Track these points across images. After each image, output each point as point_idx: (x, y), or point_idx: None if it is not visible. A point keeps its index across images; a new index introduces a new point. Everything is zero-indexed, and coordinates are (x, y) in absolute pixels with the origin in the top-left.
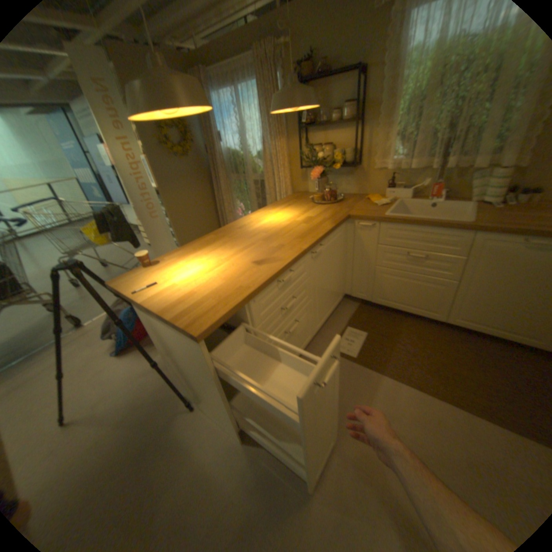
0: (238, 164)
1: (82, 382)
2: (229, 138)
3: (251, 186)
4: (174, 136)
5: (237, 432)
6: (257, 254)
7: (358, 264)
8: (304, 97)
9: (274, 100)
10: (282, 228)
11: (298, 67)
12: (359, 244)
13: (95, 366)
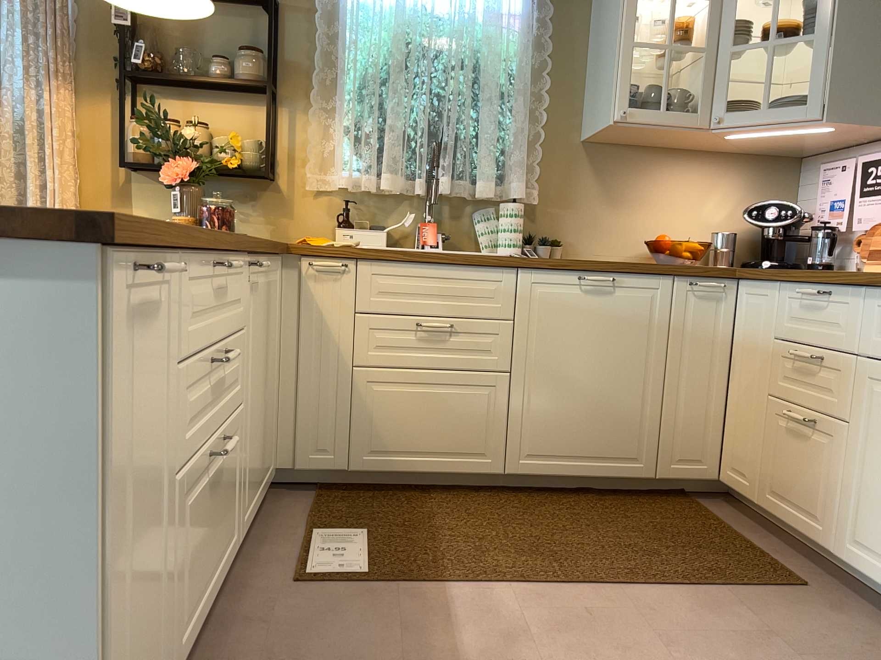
0: None
1: None
2: None
3: None
4: None
5: None
6: None
7: (312, 370)
8: None
9: None
10: None
11: None
12: (313, 316)
13: None
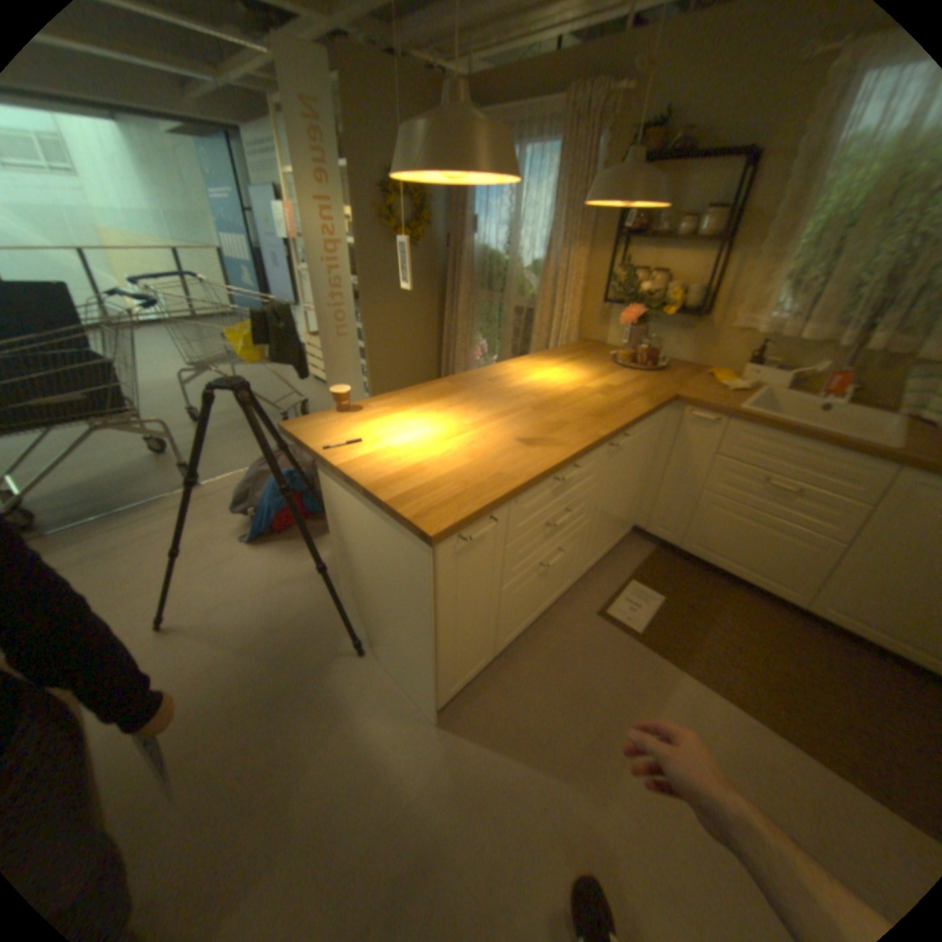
0: (496, 276)
1: (193, 573)
2: (490, 231)
3: (510, 316)
4: (403, 212)
5: (436, 705)
6: (523, 428)
7: (672, 480)
8: (652, 187)
9: (599, 184)
10: (564, 395)
11: (638, 134)
12: (683, 447)
13: (216, 553)
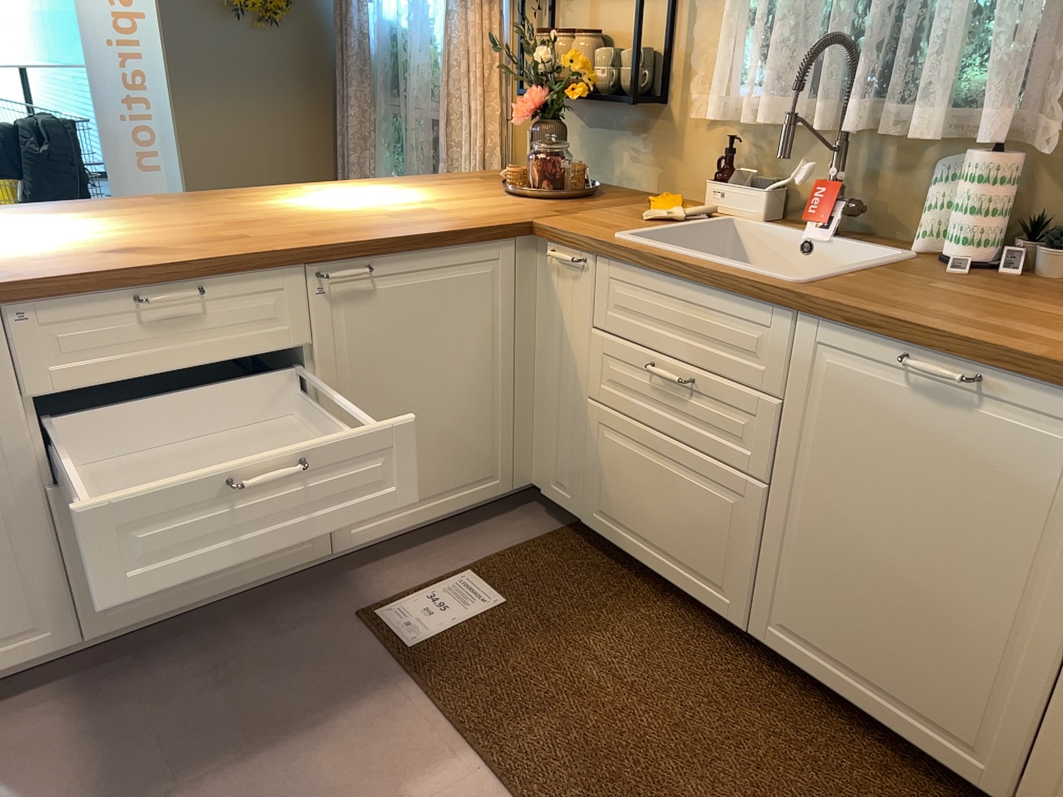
0: (403, 71)
1: None
2: None
3: (414, 134)
4: None
5: None
6: (163, 239)
7: (555, 386)
8: None
9: None
10: (322, 215)
11: None
12: (557, 320)
13: None
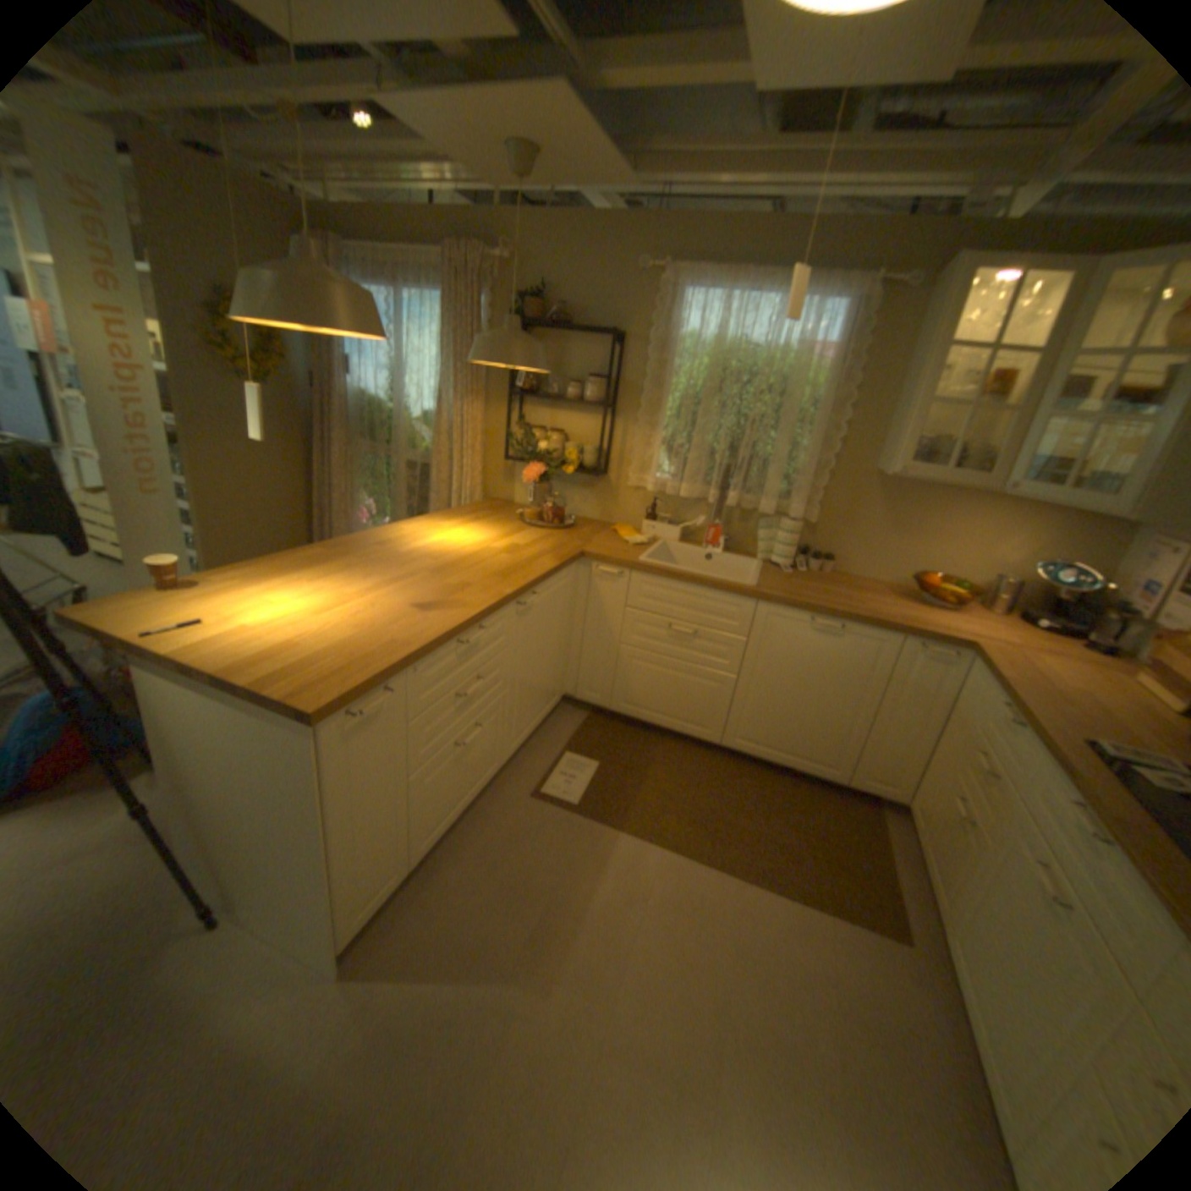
0: (380, 426)
1: None
2: (368, 375)
3: (402, 473)
4: (245, 341)
5: (335, 949)
6: (421, 593)
7: (592, 639)
8: (530, 356)
9: (479, 347)
10: (467, 557)
11: (519, 301)
12: (596, 604)
13: None
